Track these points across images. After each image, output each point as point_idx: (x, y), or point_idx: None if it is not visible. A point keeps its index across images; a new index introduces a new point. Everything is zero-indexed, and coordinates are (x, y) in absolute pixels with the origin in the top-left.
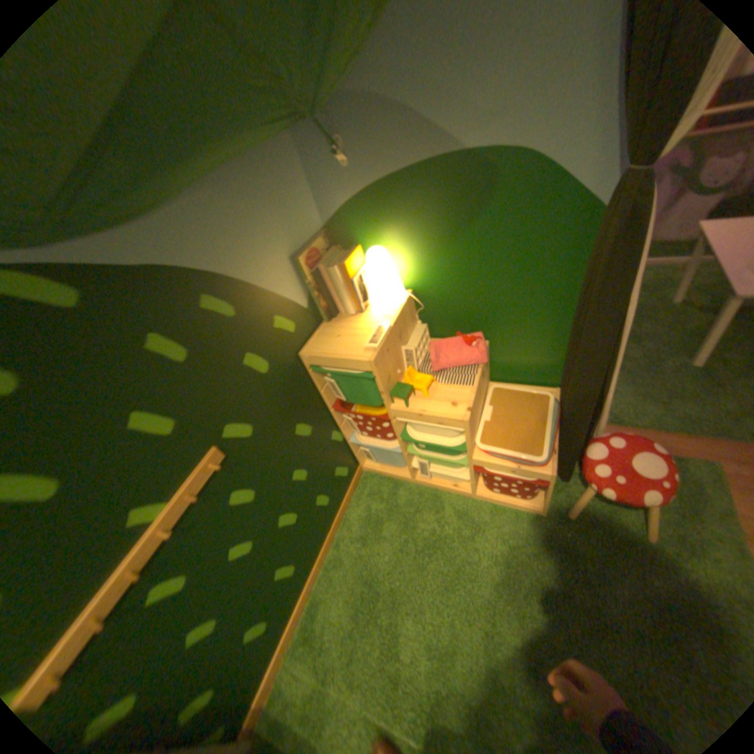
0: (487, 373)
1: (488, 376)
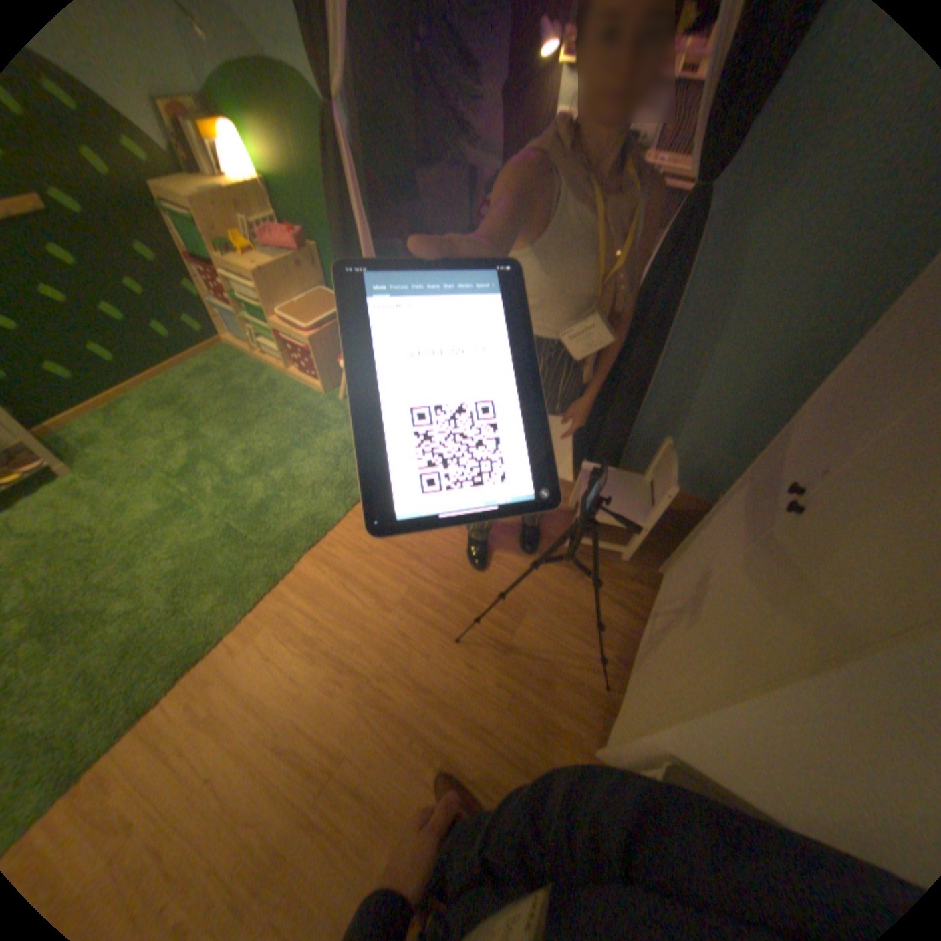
0: (314, 275)
1: (320, 282)
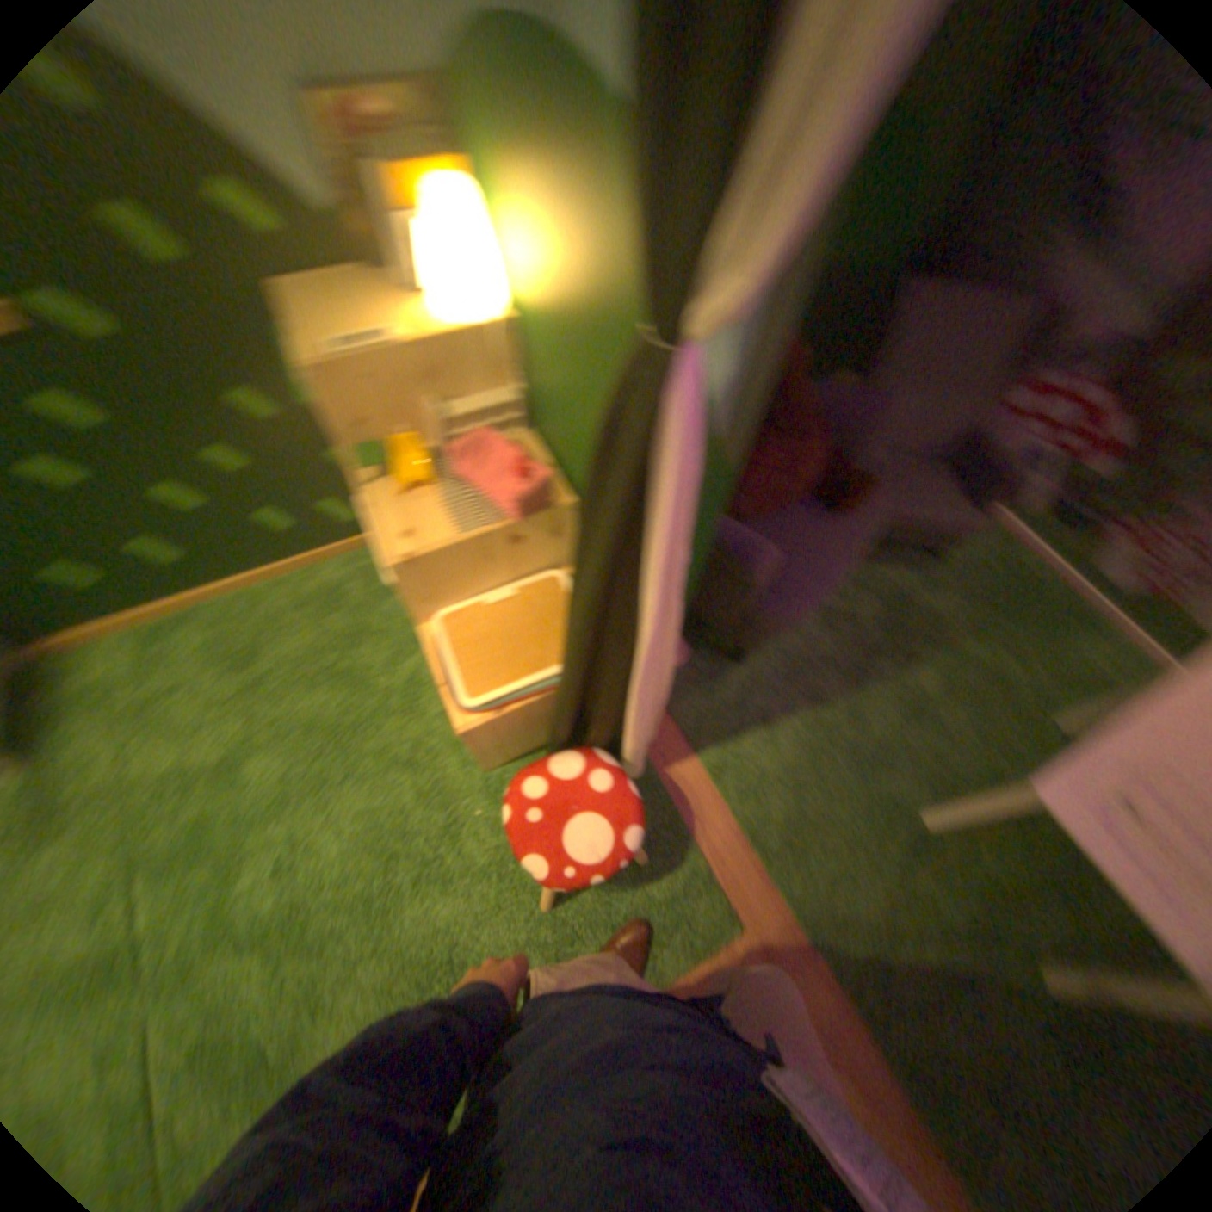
0: (552, 550)
1: (564, 557)
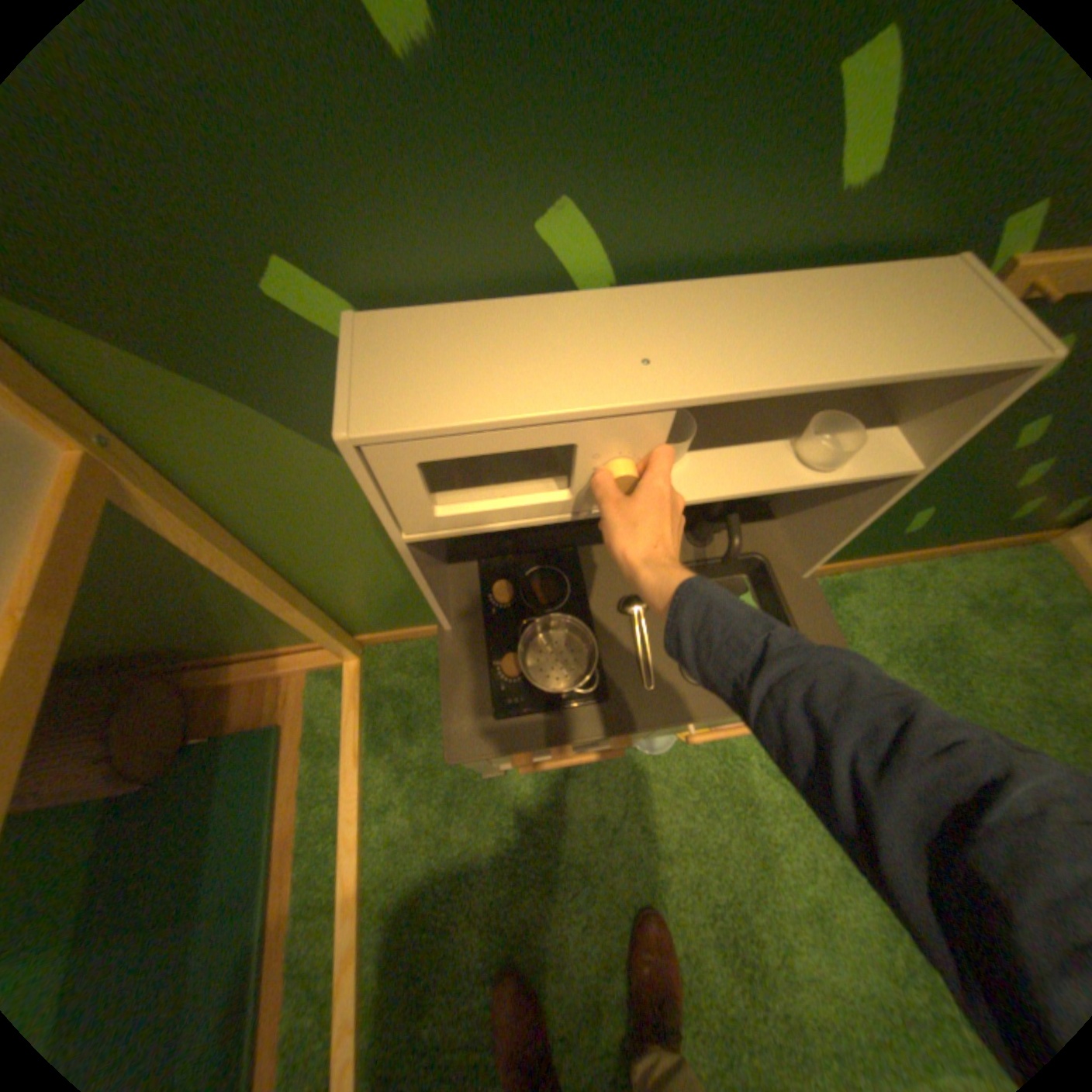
0: None
1: None
